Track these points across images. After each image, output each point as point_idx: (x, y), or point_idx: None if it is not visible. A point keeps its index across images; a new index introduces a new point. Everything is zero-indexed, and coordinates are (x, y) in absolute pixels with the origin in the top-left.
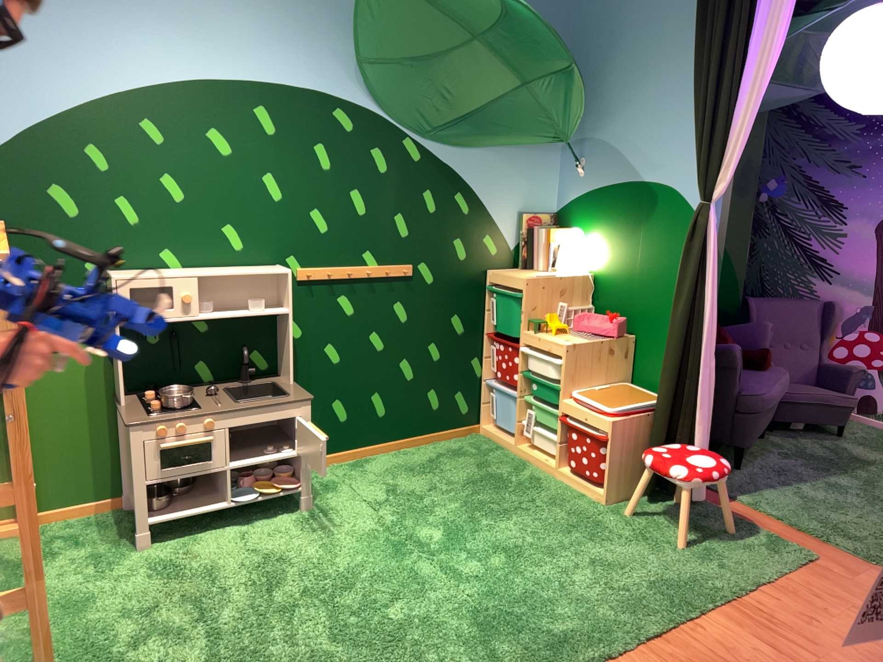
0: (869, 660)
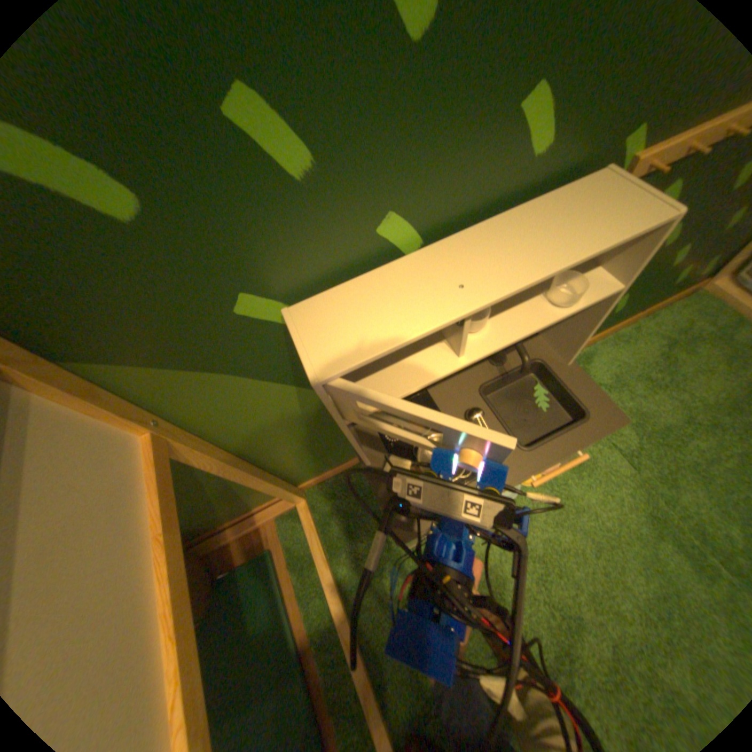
0: None
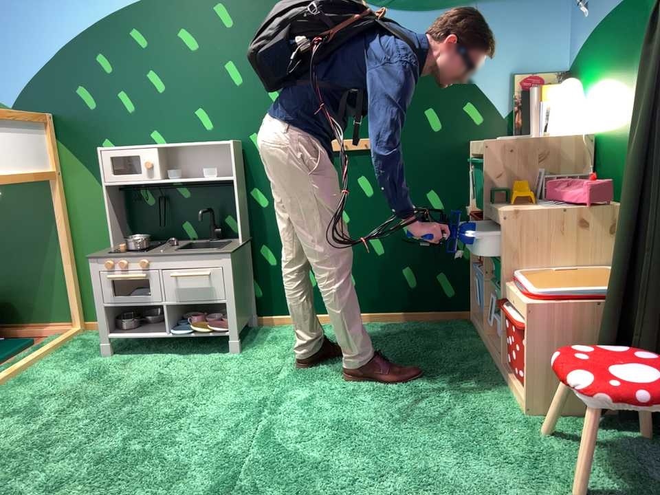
0: None
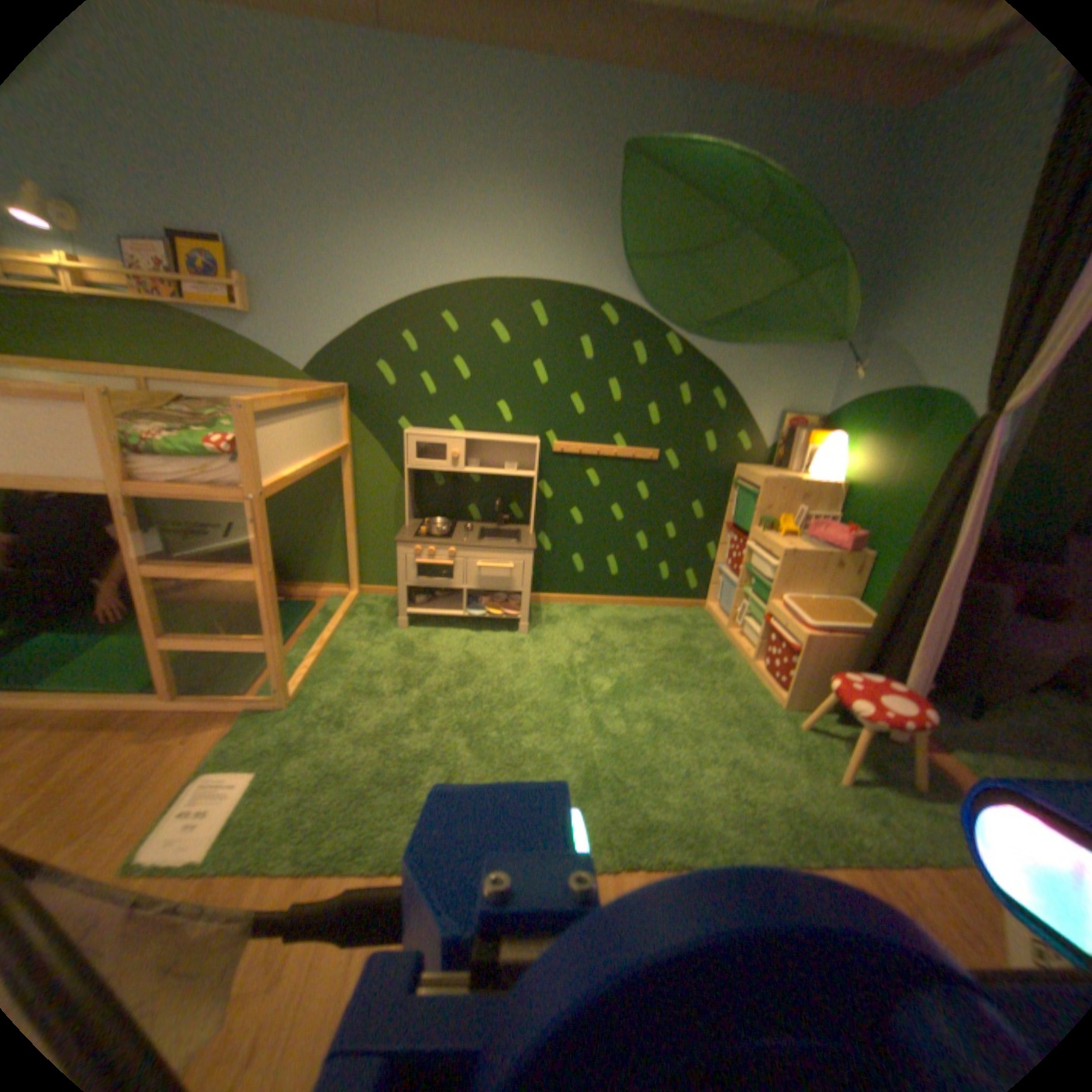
0: None
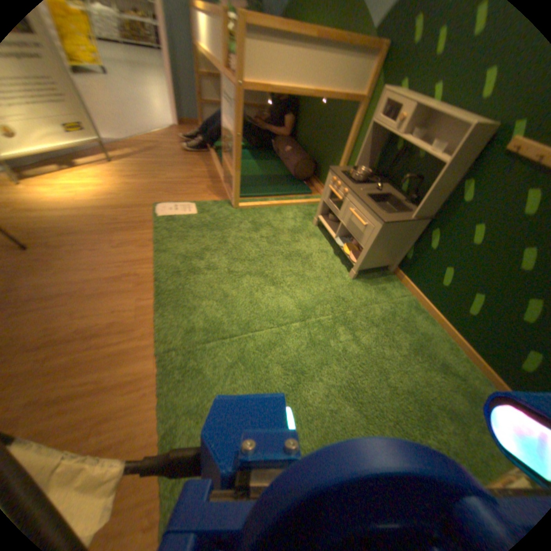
0: None
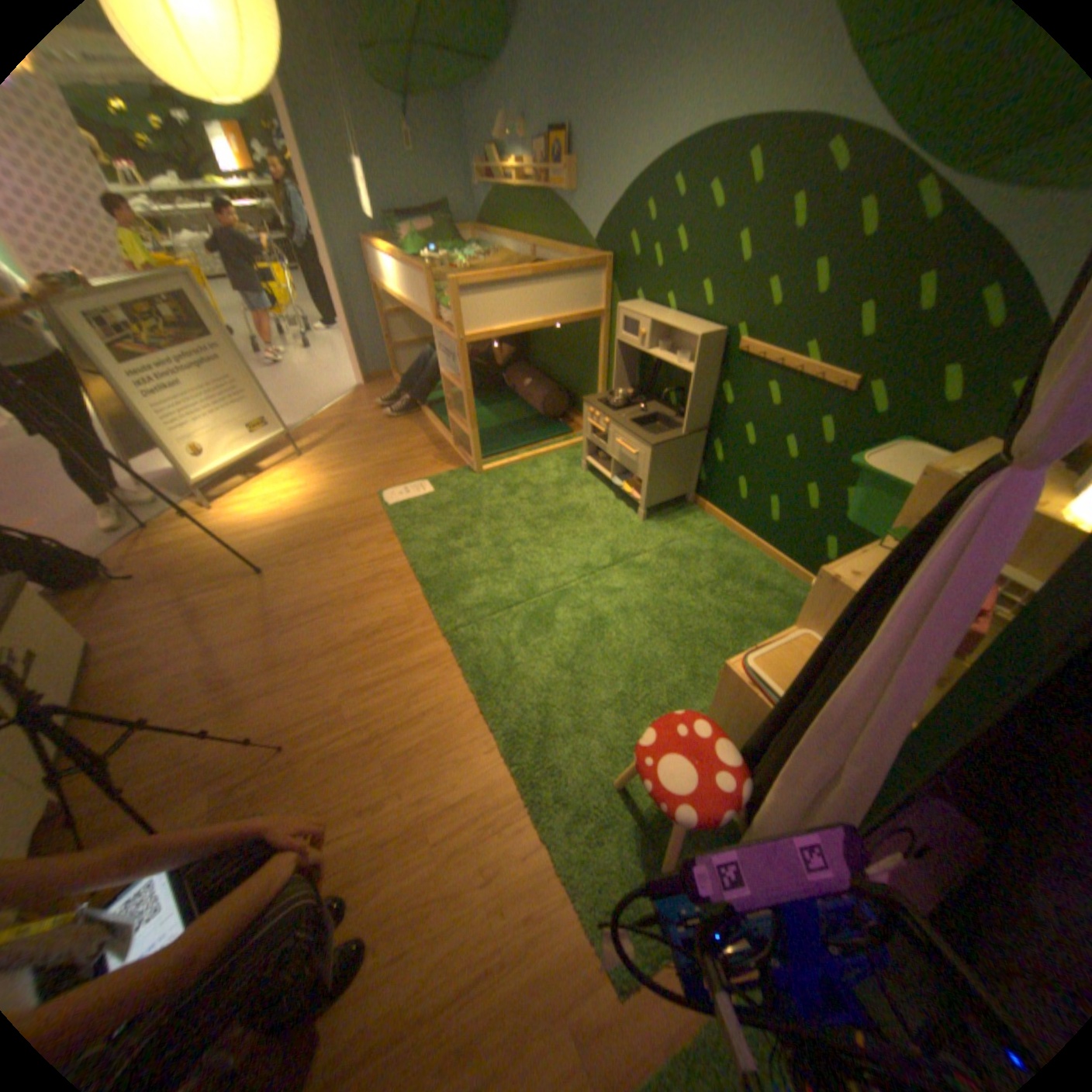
0: (396, 914)
